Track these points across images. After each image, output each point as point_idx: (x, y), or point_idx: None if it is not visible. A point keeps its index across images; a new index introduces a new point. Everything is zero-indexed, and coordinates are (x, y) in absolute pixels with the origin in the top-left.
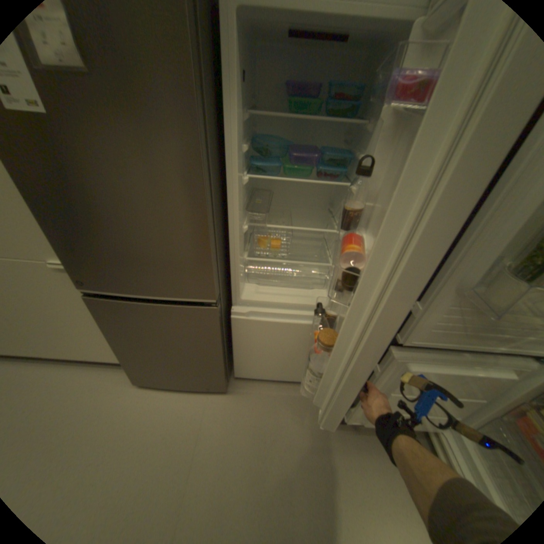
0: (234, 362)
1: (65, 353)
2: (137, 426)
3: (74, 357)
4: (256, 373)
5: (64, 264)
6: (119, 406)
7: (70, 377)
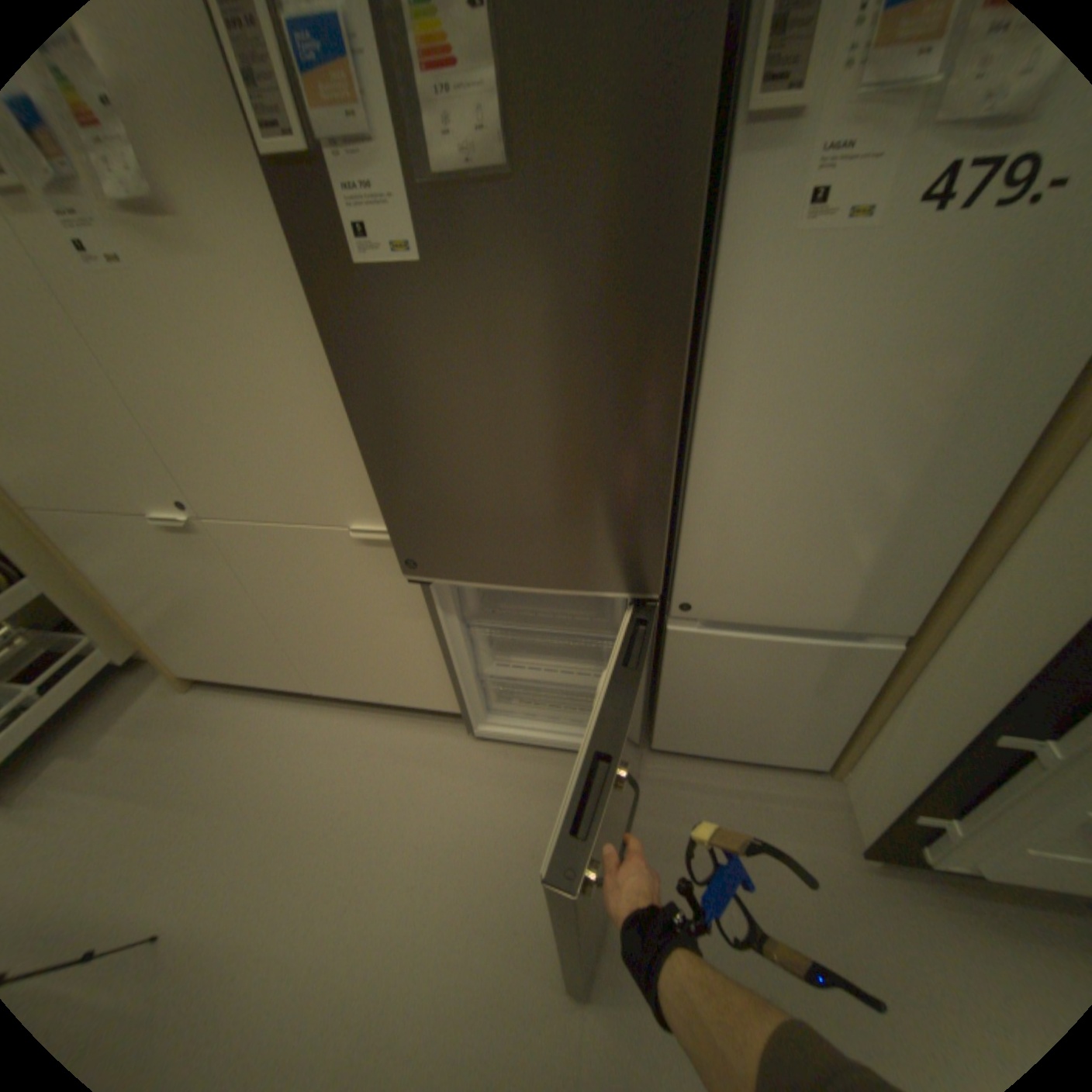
0: (656, 720)
1: (351, 689)
2: (483, 829)
3: (363, 696)
4: (699, 745)
5: (390, 533)
6: (446, 790)
7: (357, 731)
